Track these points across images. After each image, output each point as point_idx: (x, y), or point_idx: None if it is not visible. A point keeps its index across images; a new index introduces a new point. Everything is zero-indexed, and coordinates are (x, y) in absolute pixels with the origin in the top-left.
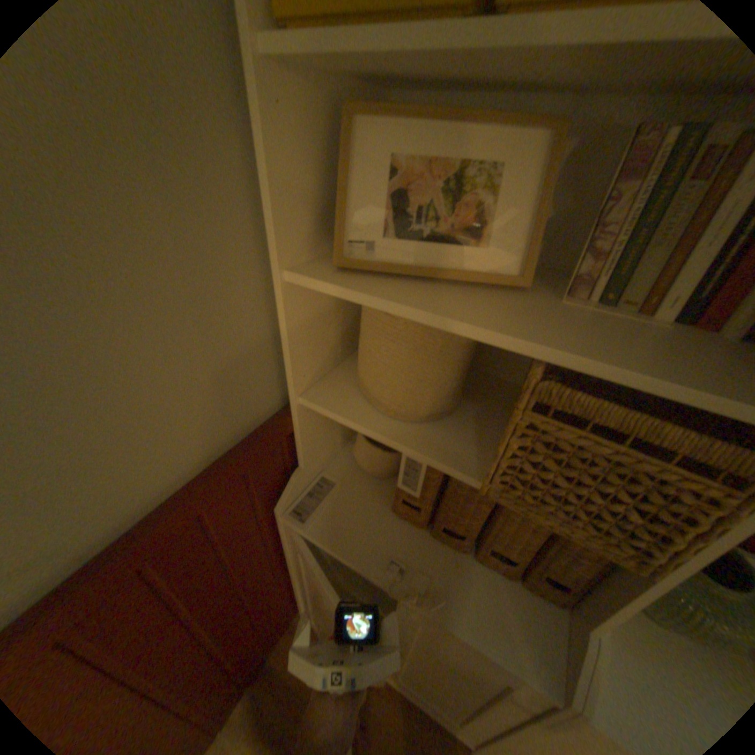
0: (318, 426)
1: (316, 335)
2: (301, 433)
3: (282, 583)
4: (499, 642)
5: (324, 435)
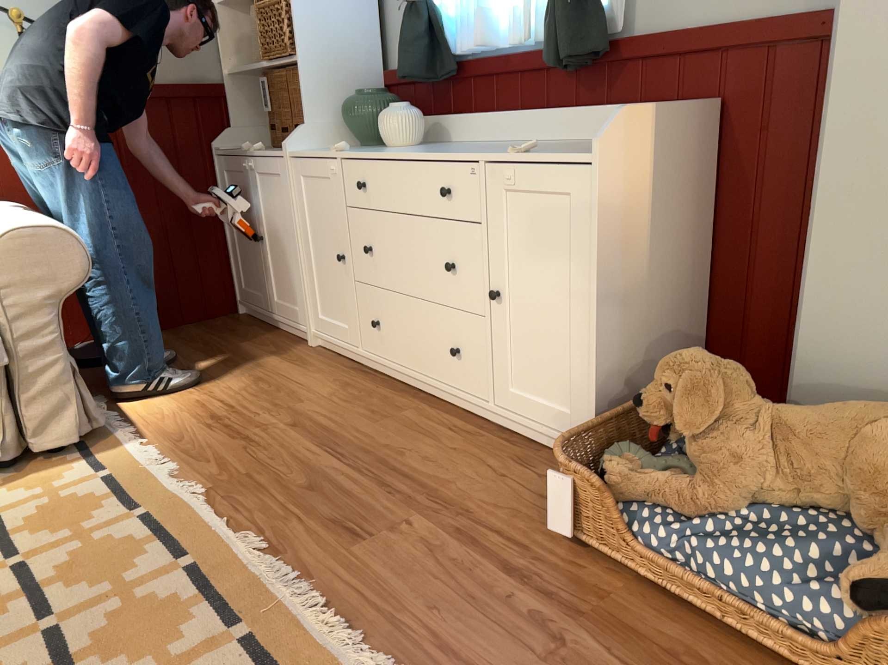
0: (239, 104)
1: (233, 43)
2: (229, 105)
3: (219, 242)
4: (274, 154)
5: (246, 116)
